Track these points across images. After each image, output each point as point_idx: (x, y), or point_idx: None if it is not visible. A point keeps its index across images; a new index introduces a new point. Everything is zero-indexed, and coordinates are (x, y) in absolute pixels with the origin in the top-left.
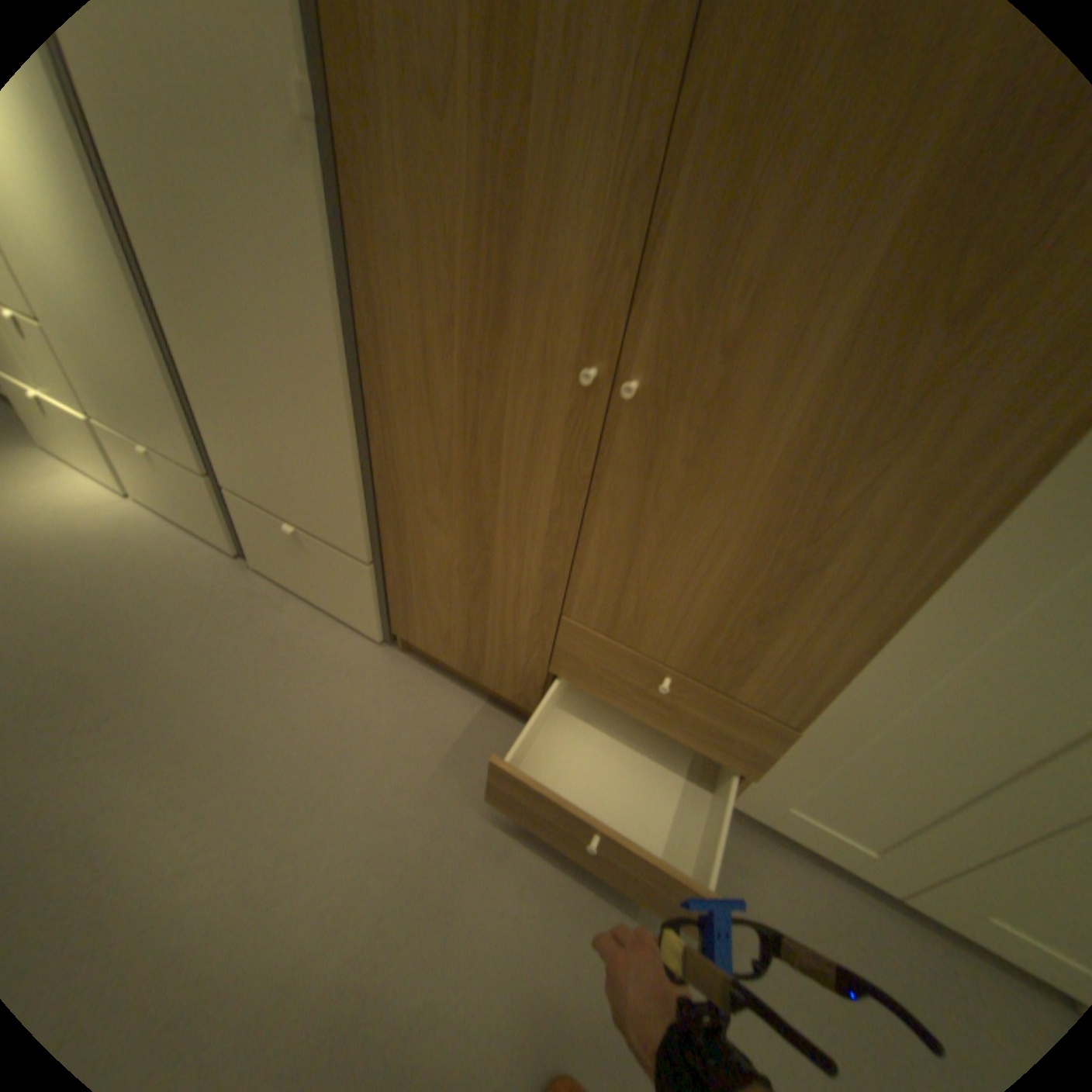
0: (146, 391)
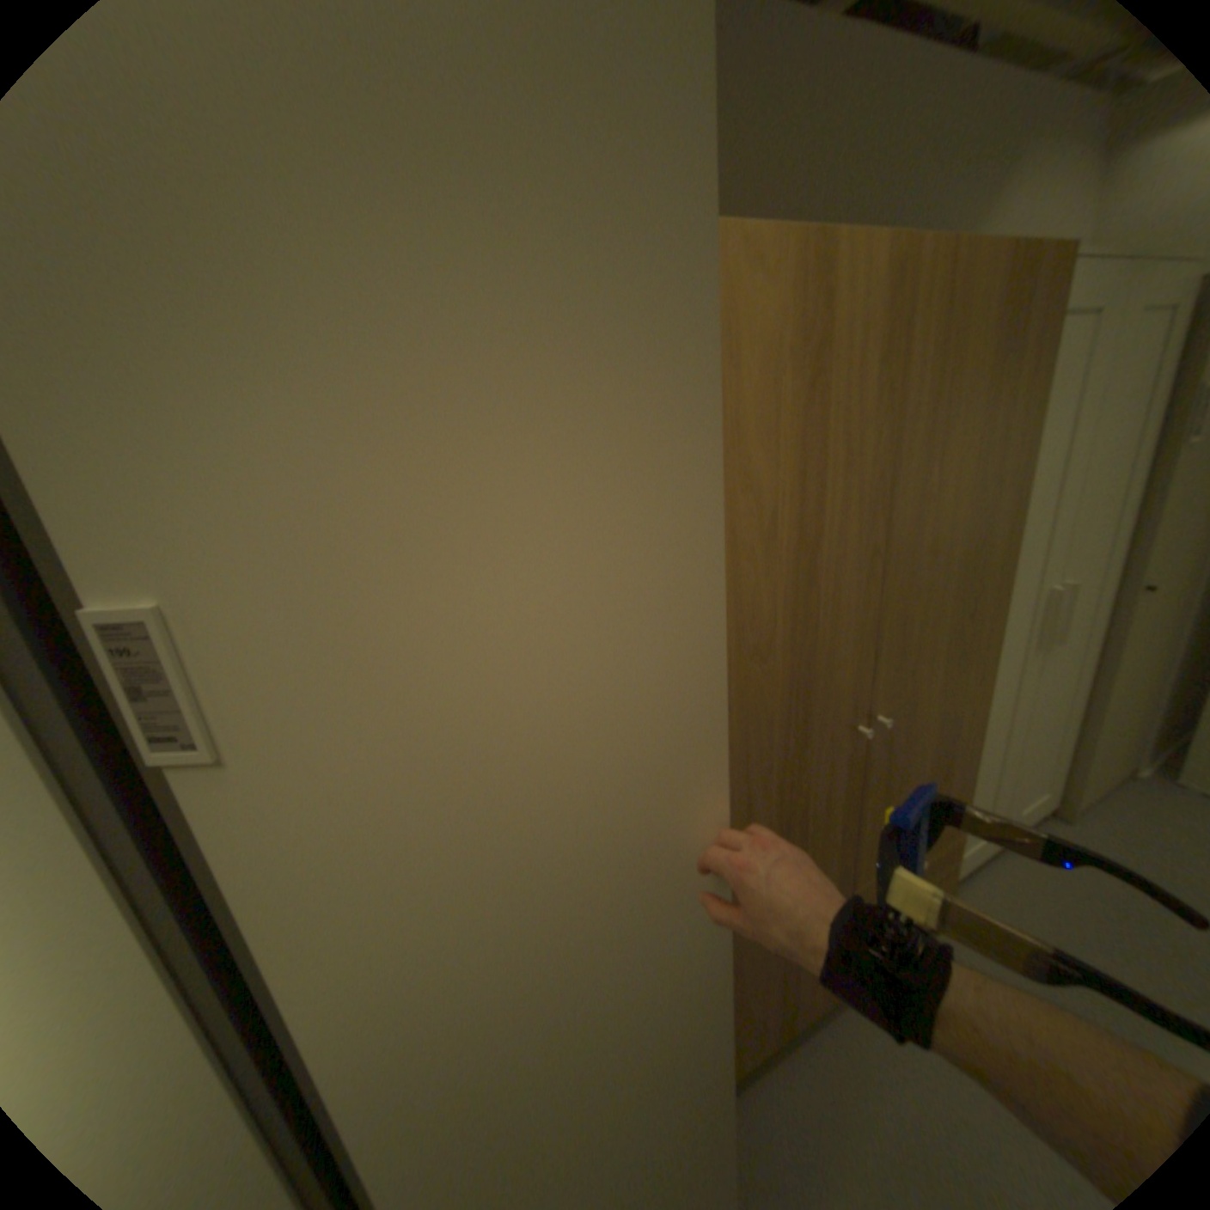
0: None
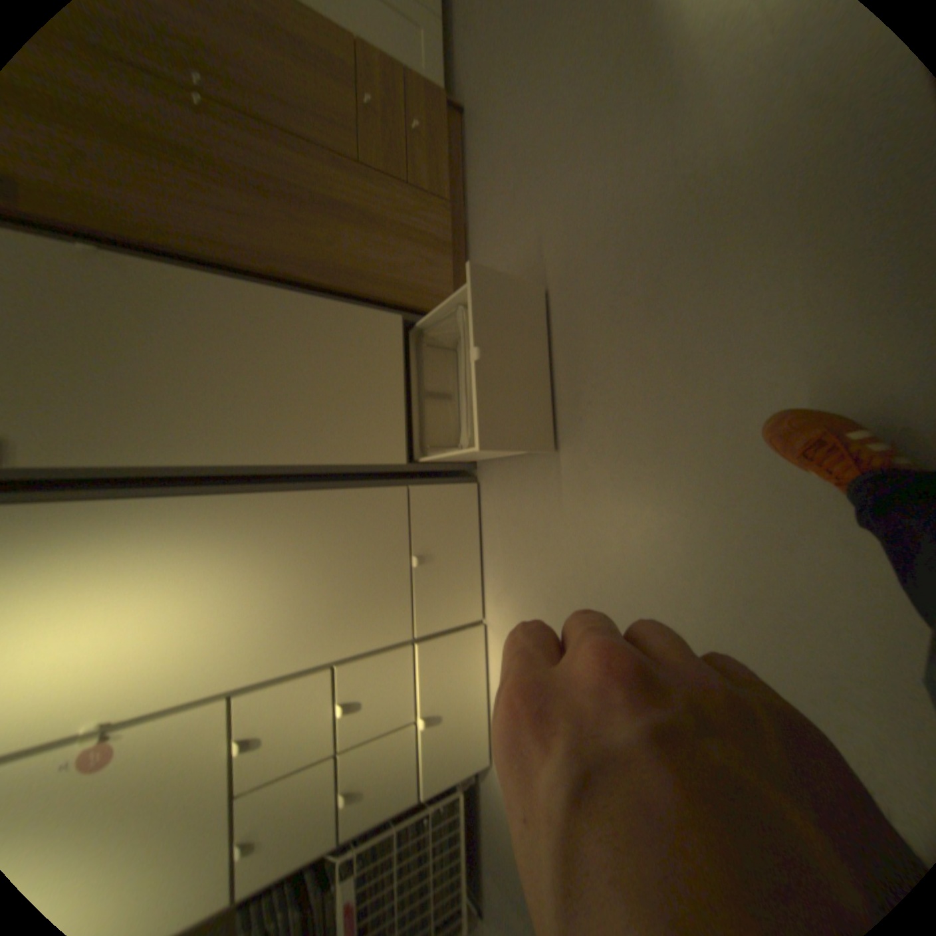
0: (355, 524)
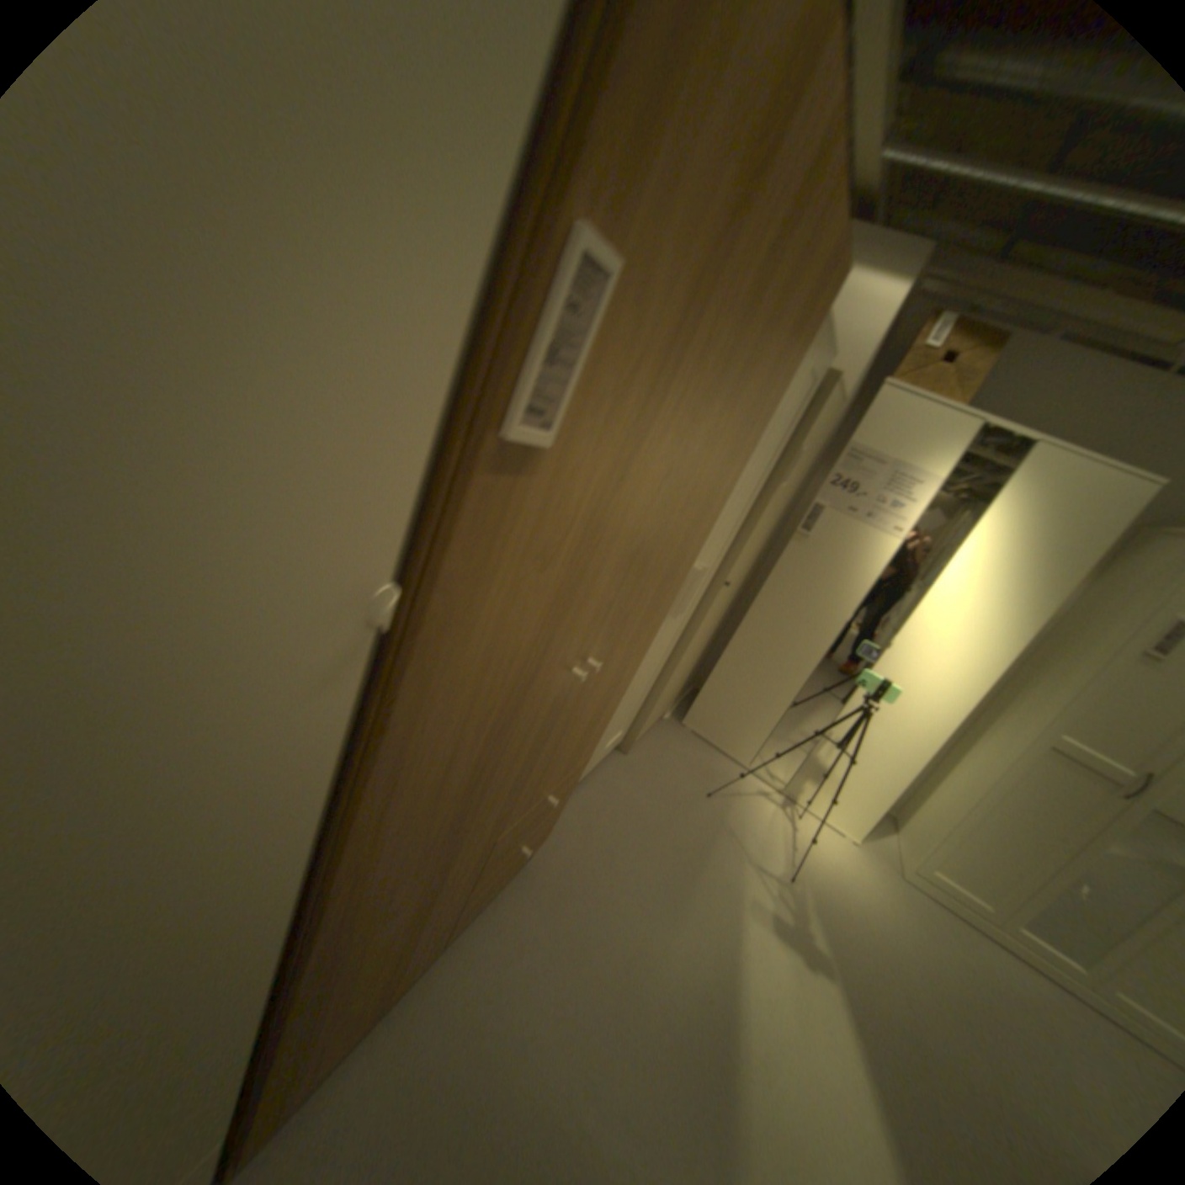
0: None
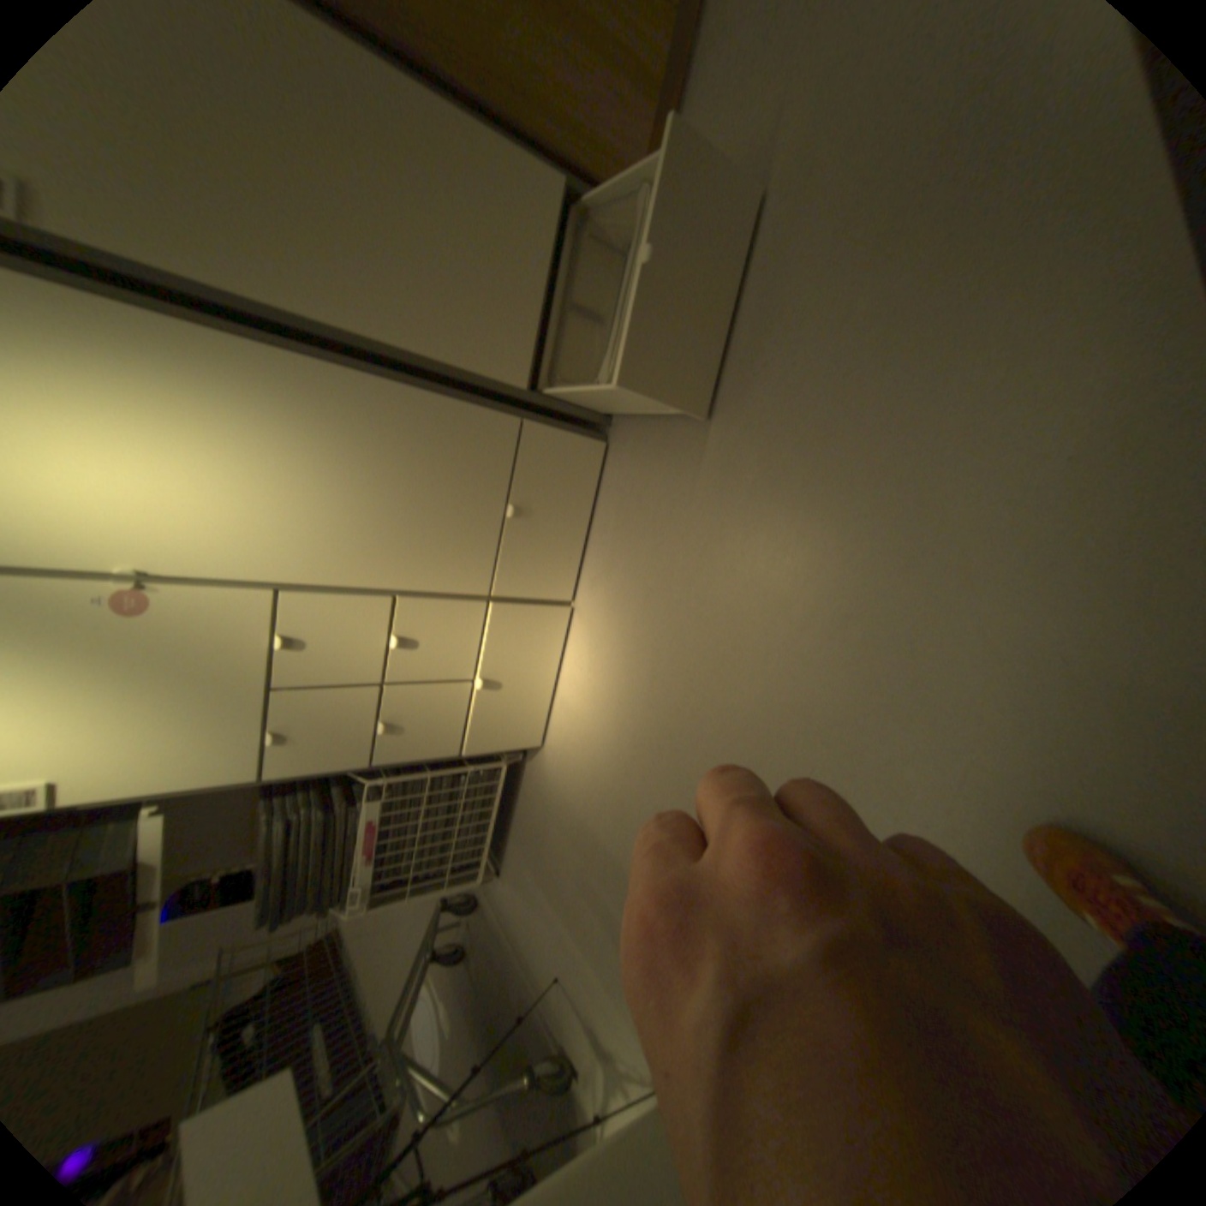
0: (449, 444)
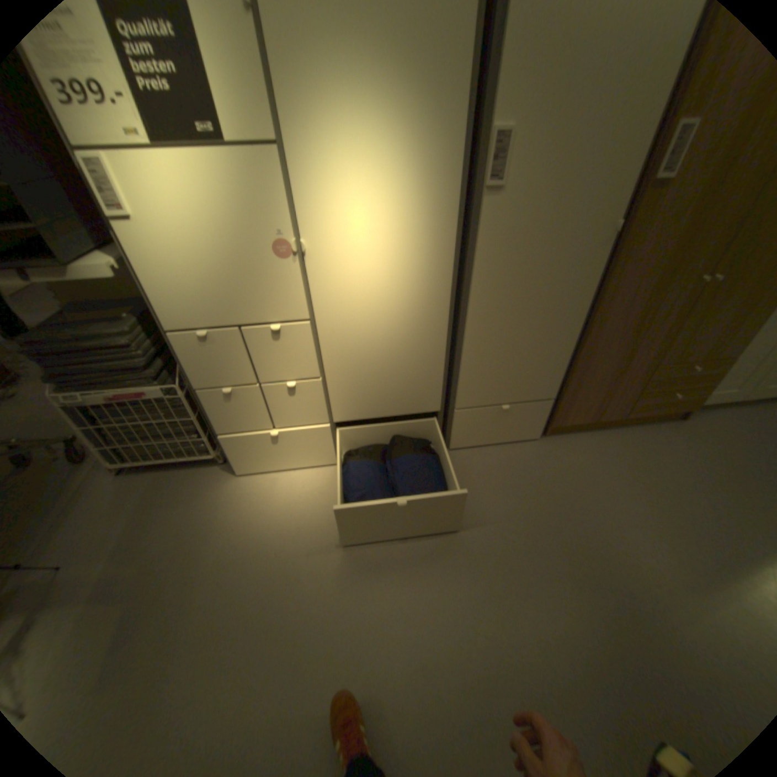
0: (416, 383)
